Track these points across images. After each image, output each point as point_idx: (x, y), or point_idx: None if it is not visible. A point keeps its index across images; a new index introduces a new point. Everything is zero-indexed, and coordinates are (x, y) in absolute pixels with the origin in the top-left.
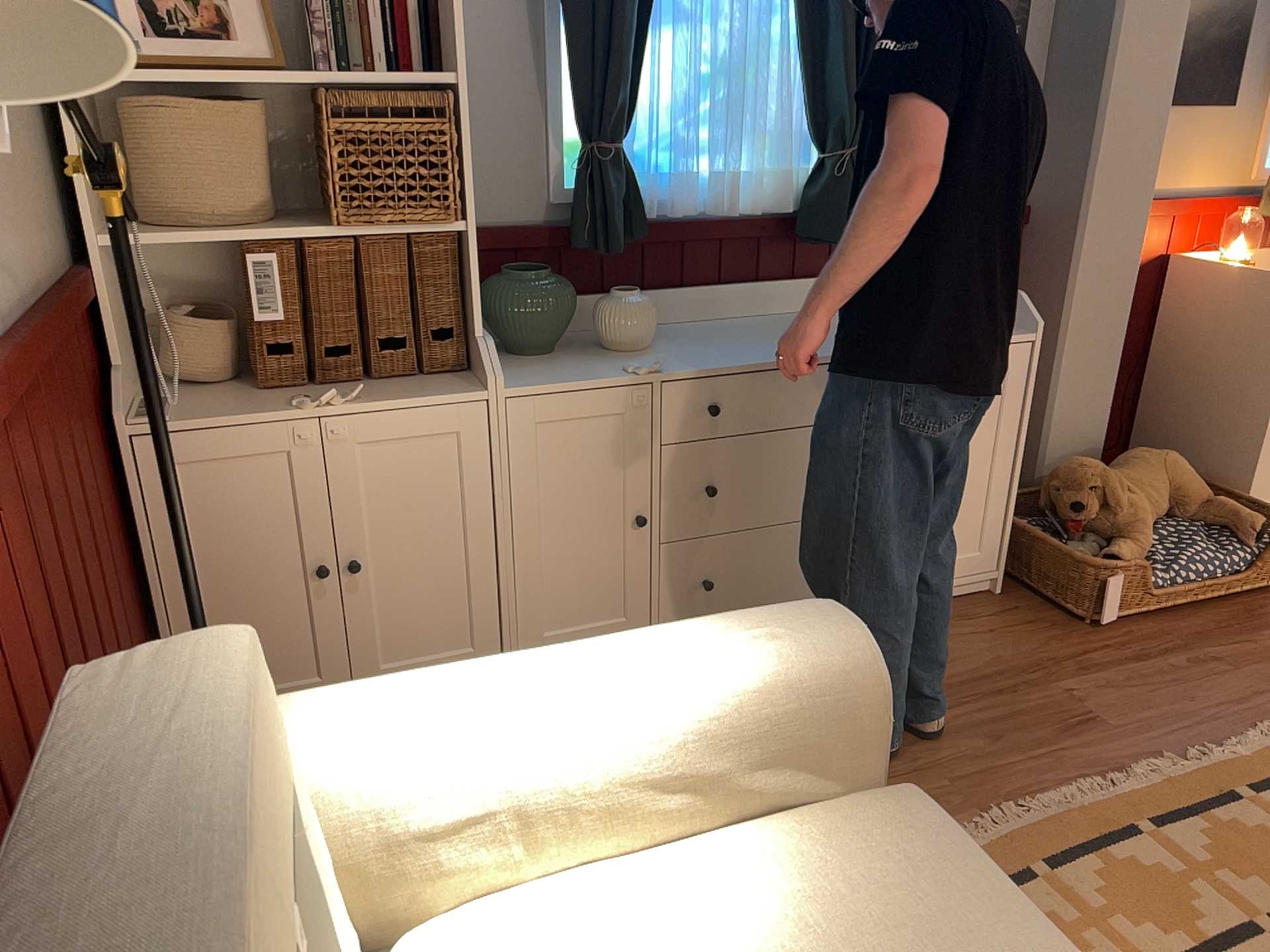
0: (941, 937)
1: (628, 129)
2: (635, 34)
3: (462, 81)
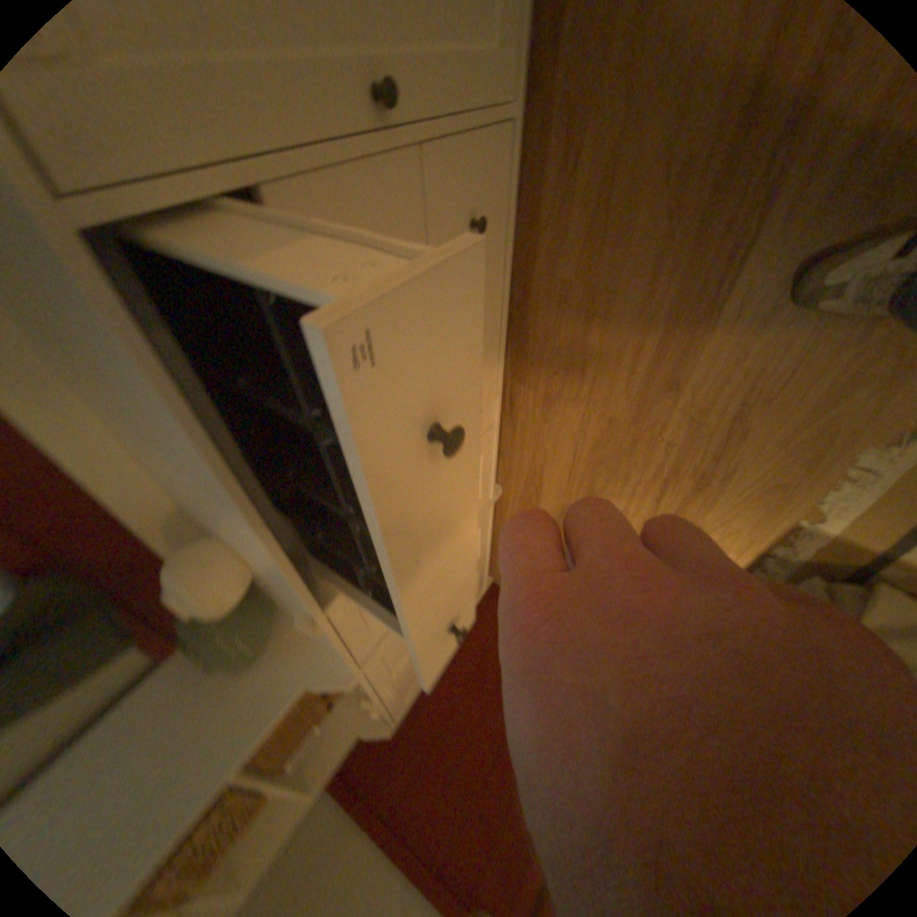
0: None
1: None
2: None
3: None
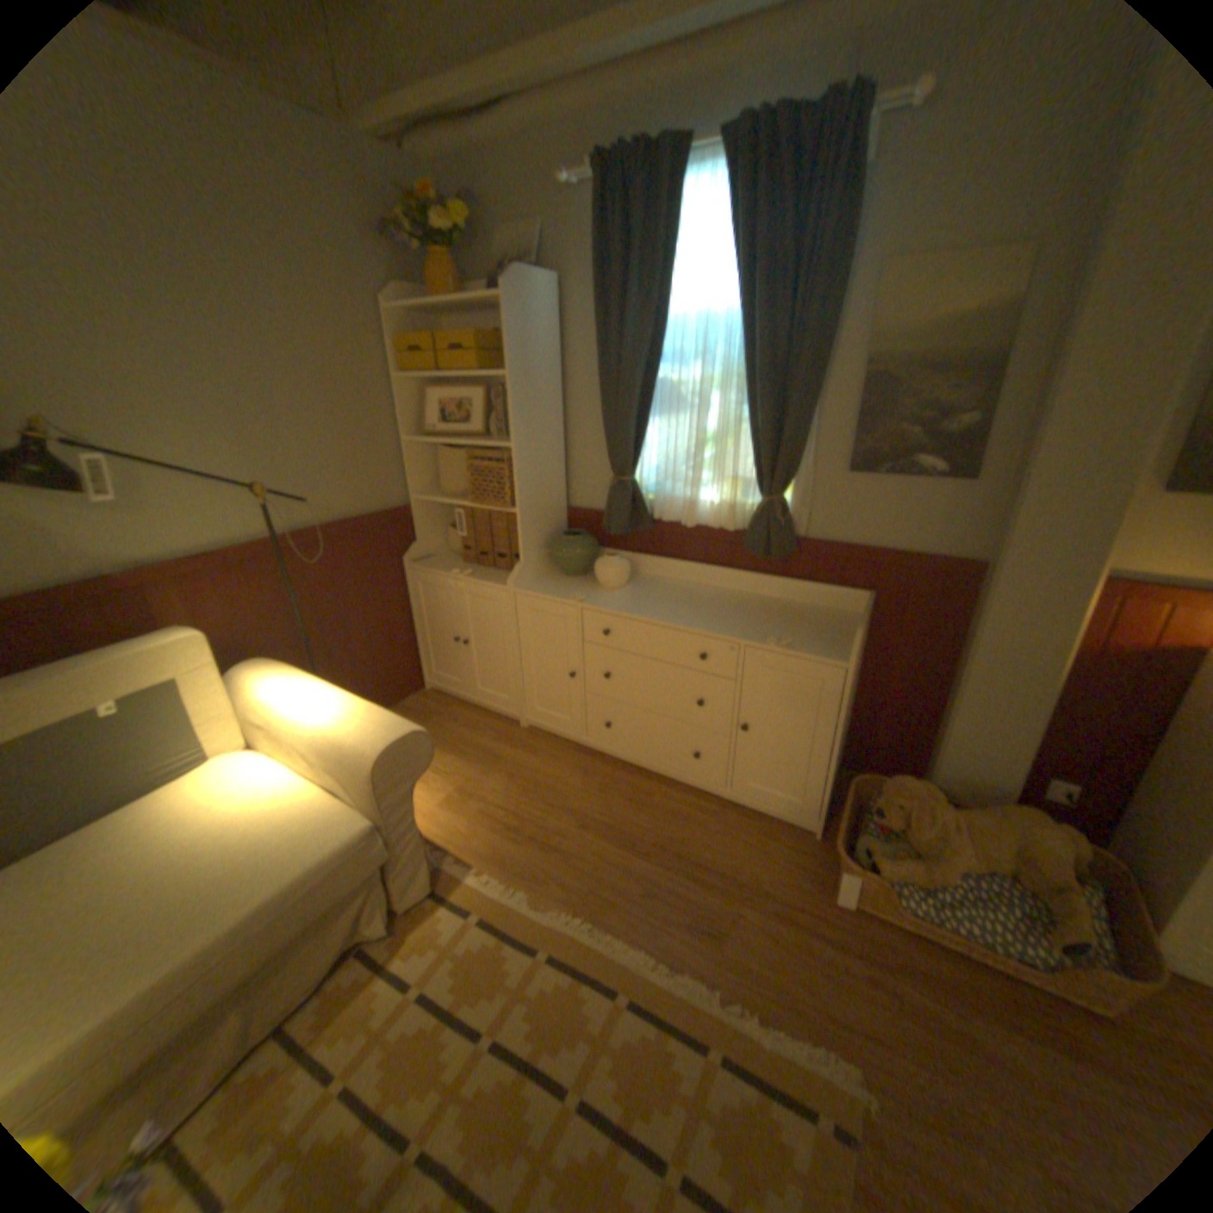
0: (260, 862)
1: (646, 468)
2: (632, 420)
3: (514, 446)
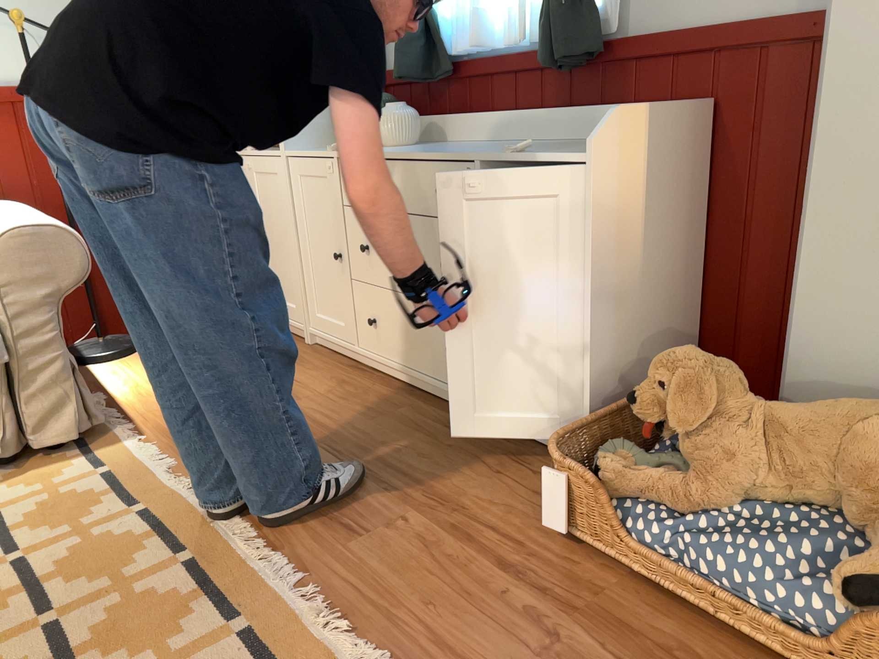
0: None
1: None
2: None
3: None
